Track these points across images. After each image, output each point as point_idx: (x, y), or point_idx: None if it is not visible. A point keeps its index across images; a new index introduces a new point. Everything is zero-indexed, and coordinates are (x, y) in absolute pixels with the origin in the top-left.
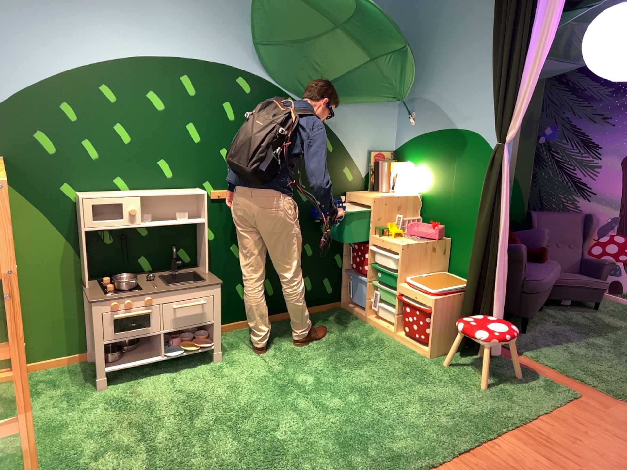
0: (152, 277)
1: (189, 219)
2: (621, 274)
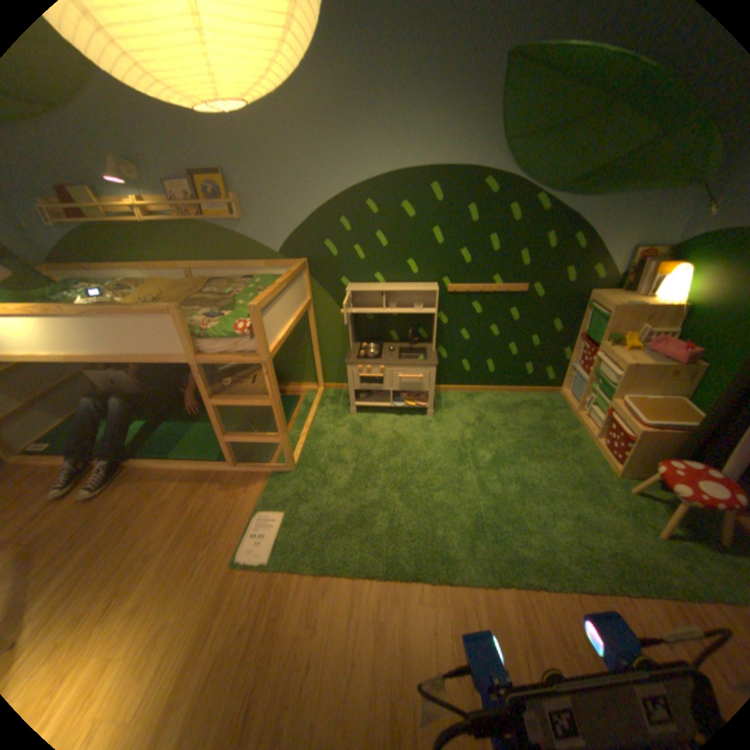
0: (392, 348)
1: (422, 309)
2: None
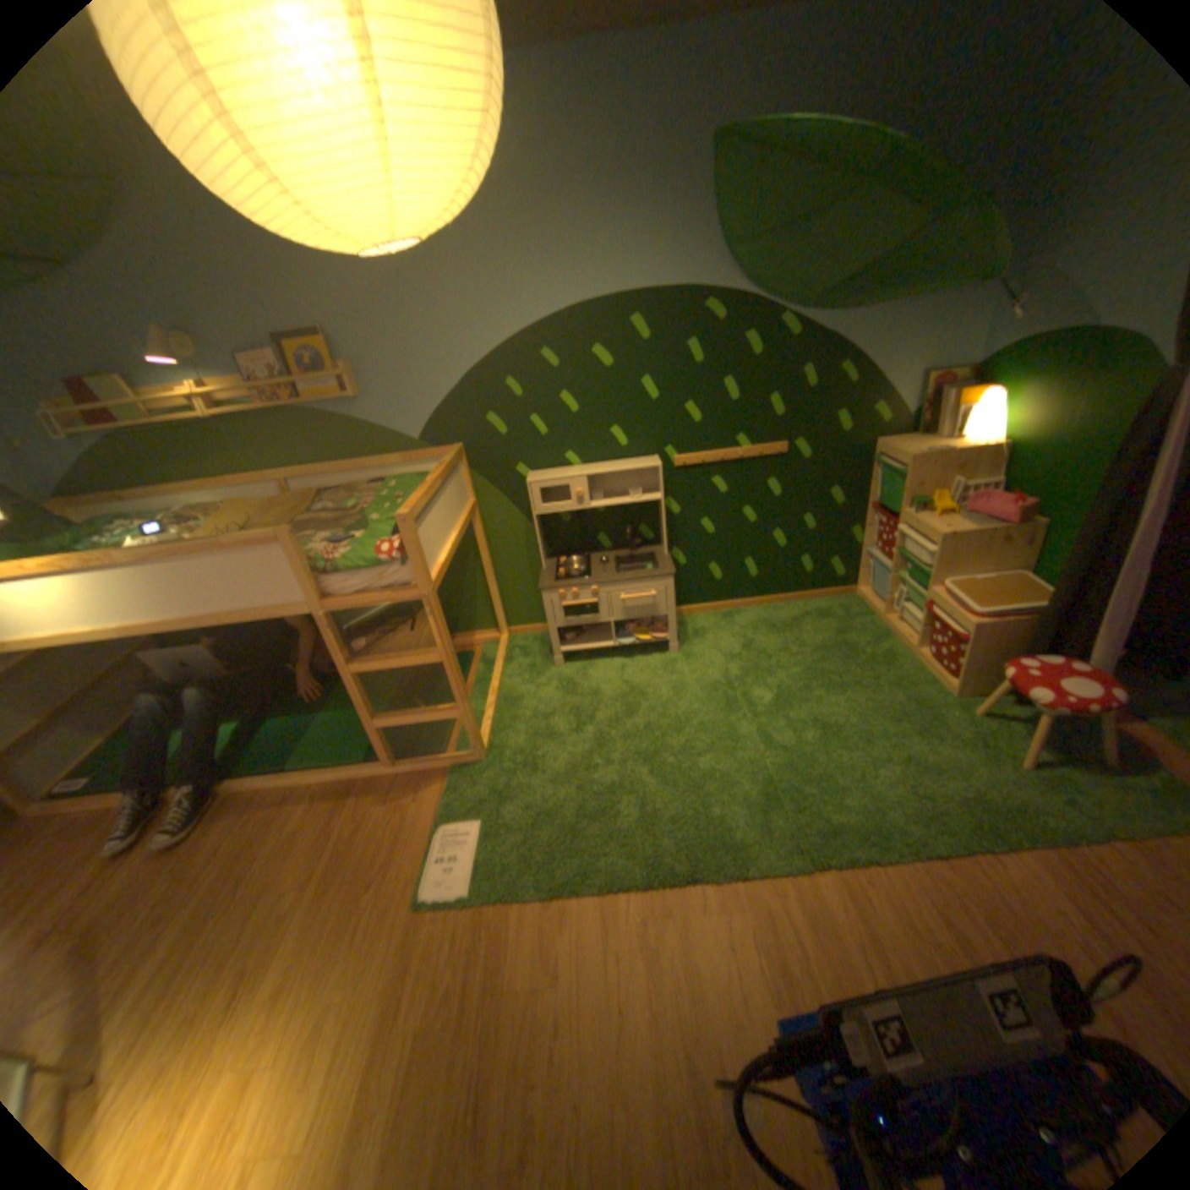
0: (604, 560)
1: (642, 496)
2: None
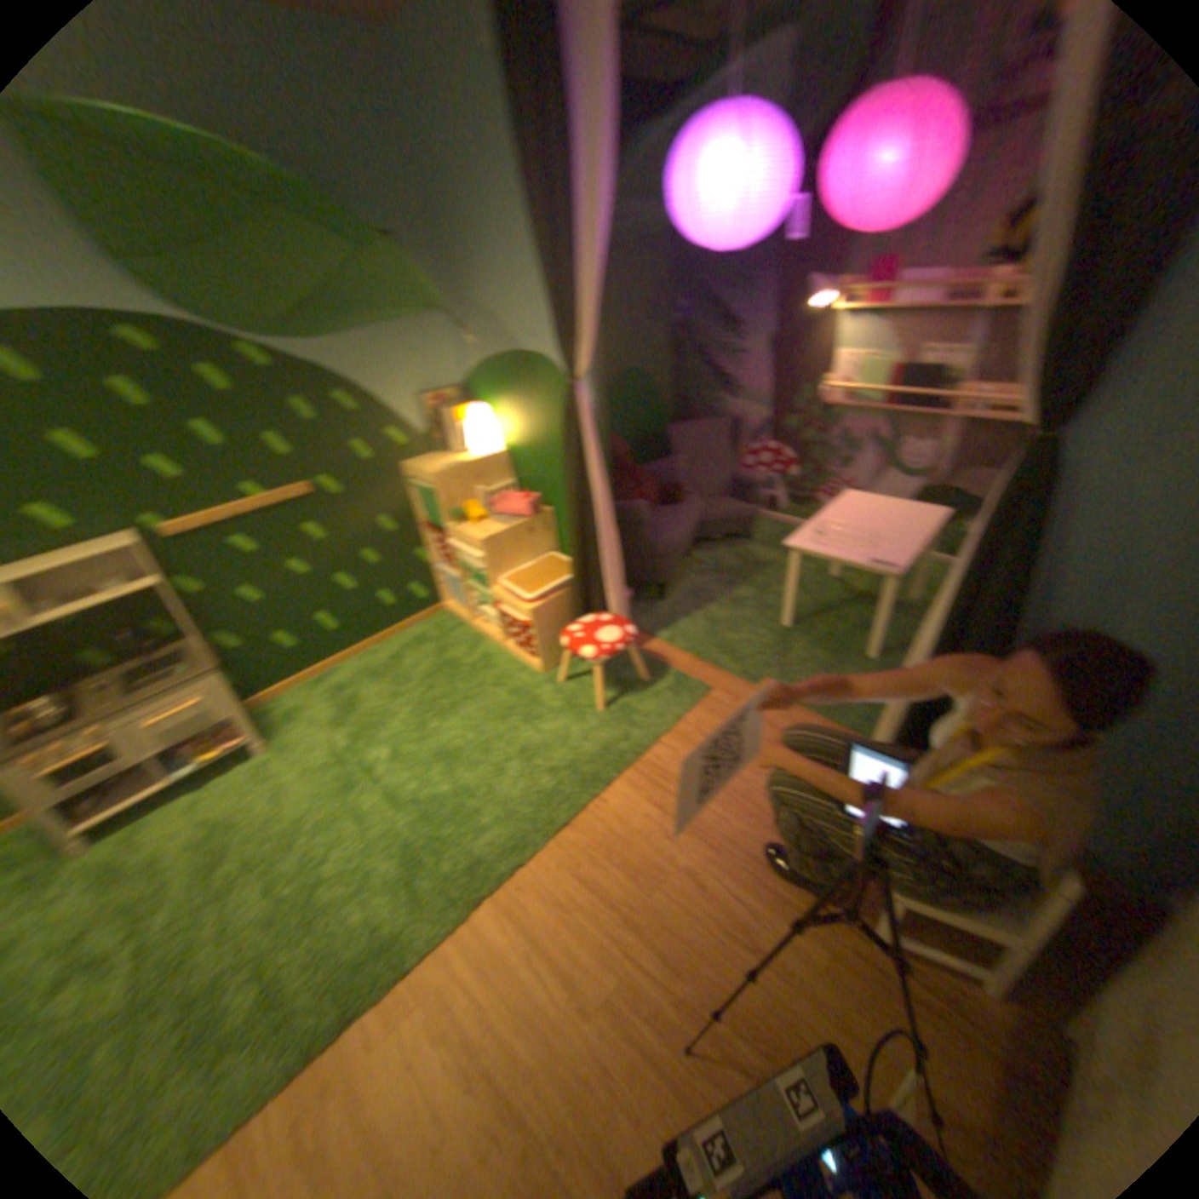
0: (98, 686)
1: (122, 586)
2: (784, 489)
